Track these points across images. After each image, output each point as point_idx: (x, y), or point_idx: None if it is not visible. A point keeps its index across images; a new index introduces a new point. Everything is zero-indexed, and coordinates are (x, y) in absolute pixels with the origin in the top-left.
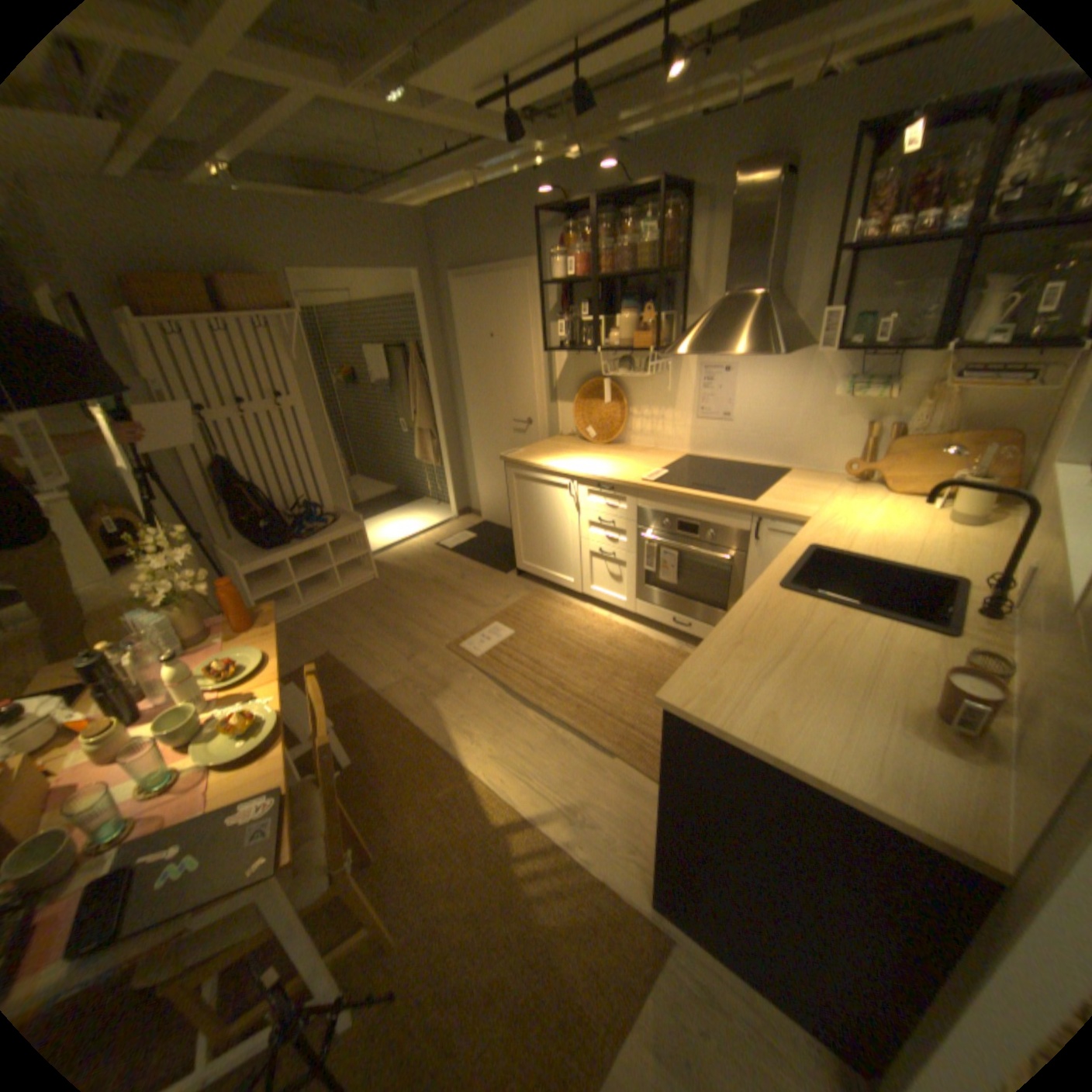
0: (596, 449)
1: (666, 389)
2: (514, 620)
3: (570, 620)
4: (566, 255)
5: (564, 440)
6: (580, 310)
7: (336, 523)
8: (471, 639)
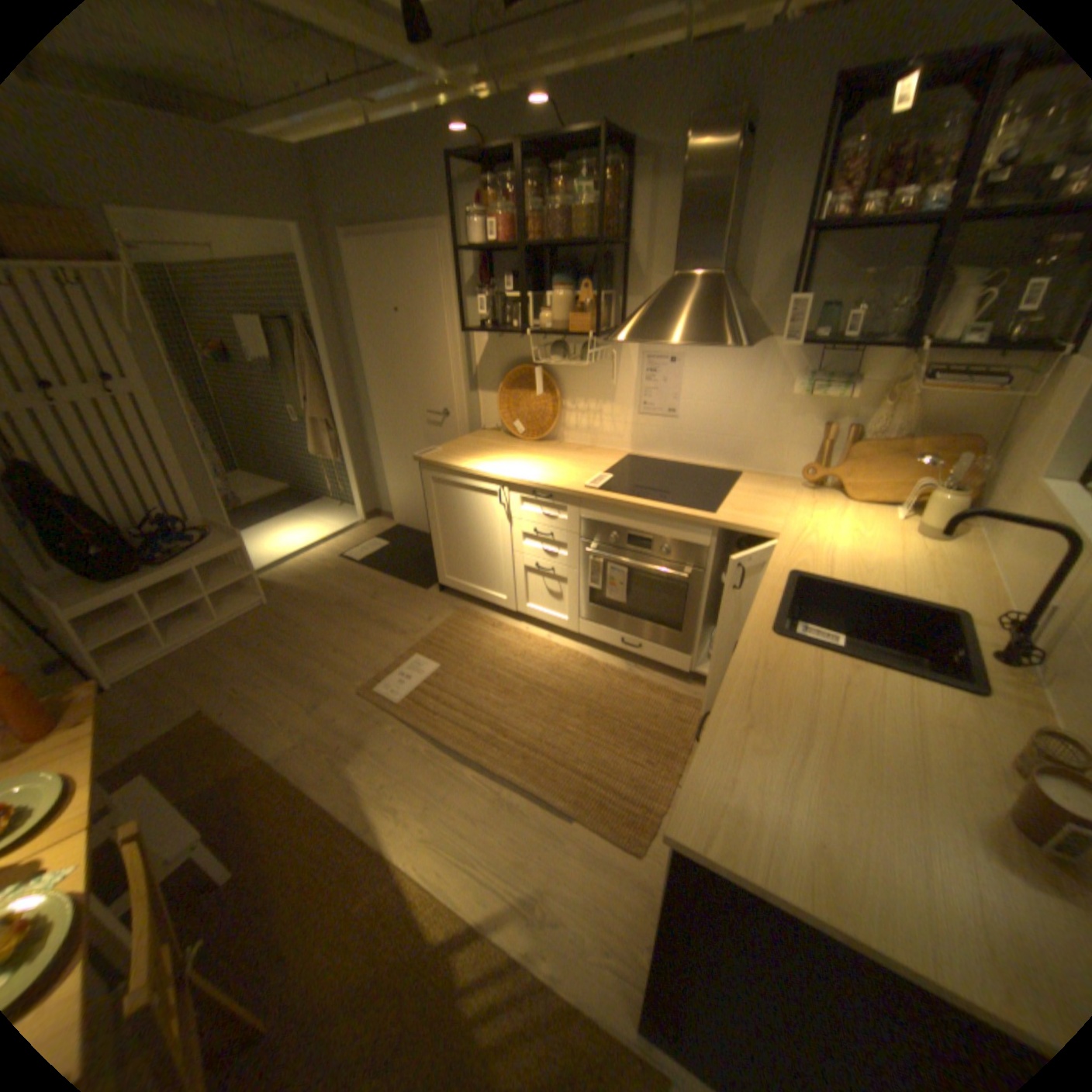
0: (526, 447)
1: (604, 380)
2: (439, 649)
3: (505, 645)
4: (484, 216)
5: (488, 435)
6: (503, 284)
7: (204, 541)
8: (388, 679)
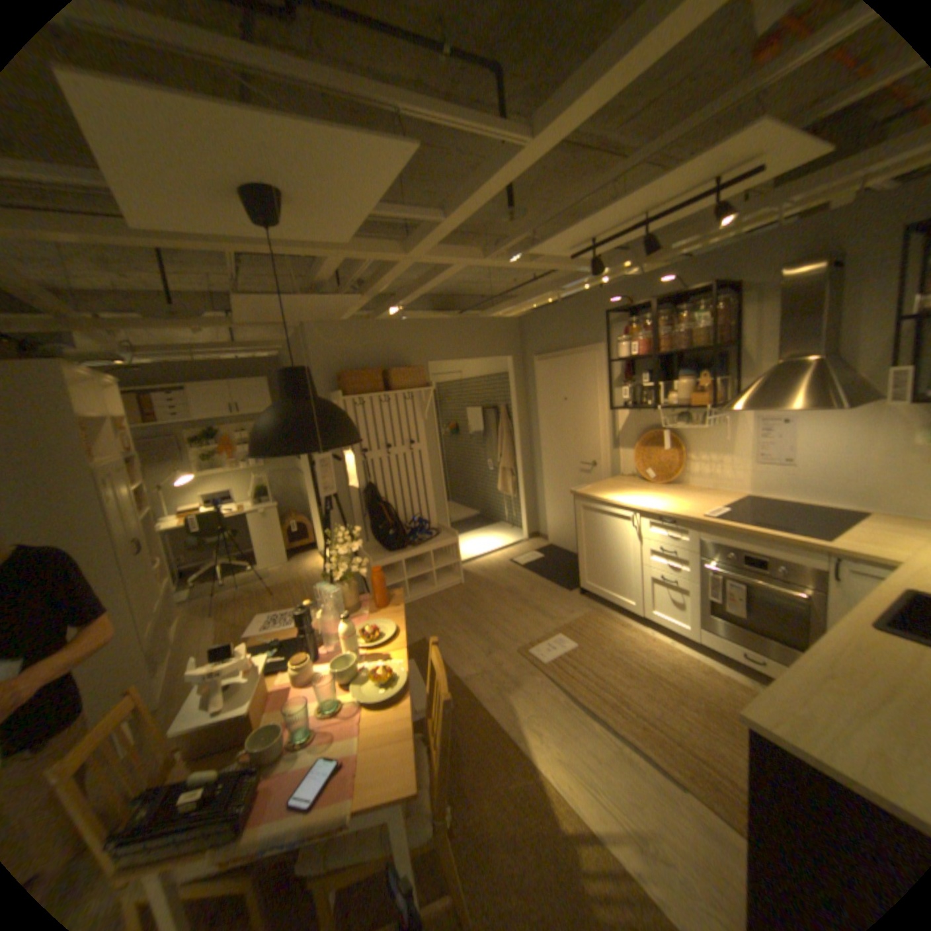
0: (656, 487)
1: (723, 437)
2: (578, 634)
3: (632, 642)
4: (628, 340)
5: (625, 479)
6: (641, 378)
7: (437, 536)
8: (540, 646)
